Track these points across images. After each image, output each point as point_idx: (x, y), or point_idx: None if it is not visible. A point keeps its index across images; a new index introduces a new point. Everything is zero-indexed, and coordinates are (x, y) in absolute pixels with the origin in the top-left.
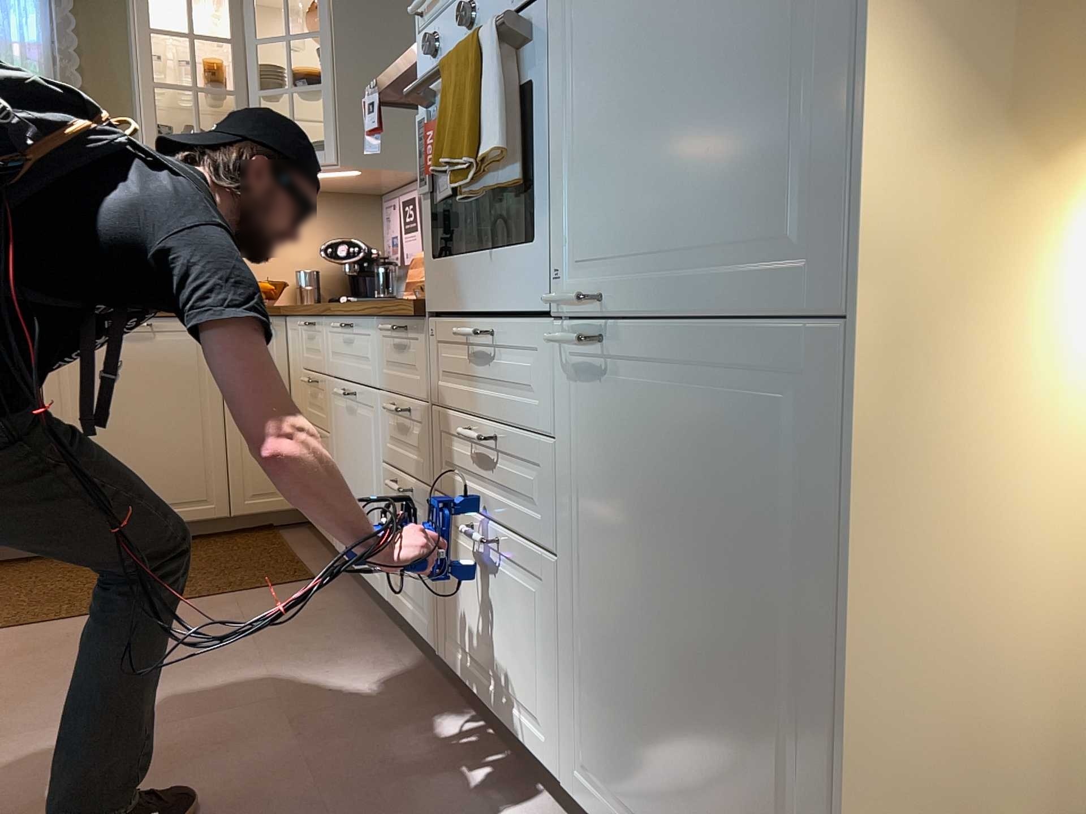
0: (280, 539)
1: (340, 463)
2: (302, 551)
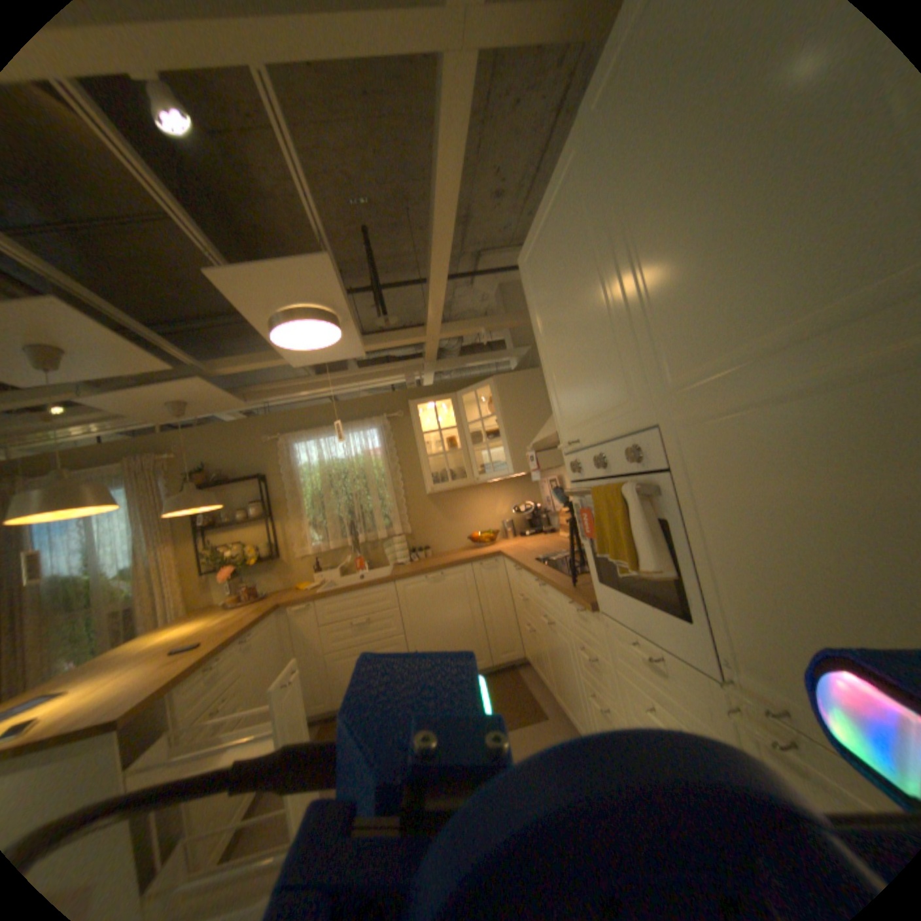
0: (520, 679)
1: (549, 654)
2: (533, 690)
